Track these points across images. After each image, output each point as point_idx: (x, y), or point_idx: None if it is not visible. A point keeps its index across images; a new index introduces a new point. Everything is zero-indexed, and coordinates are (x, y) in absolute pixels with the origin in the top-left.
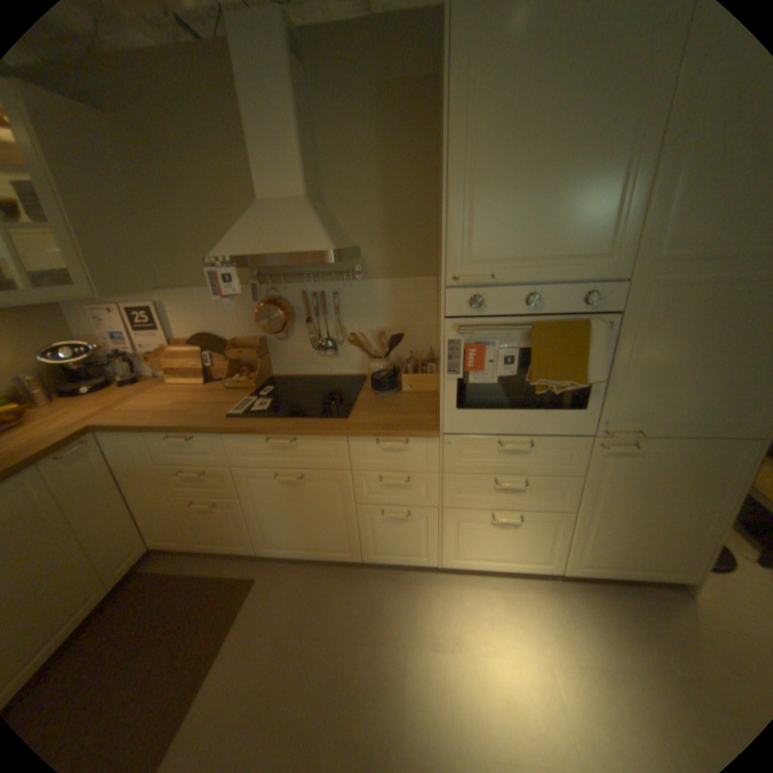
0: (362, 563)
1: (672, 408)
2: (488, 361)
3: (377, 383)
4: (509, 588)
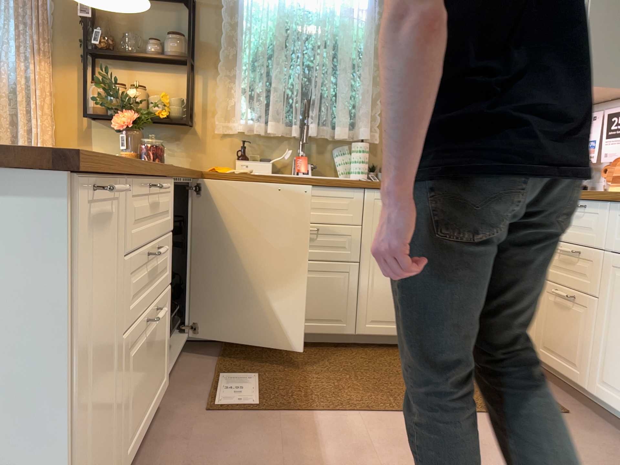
0: None
1: None
2: None
3: None
4: None
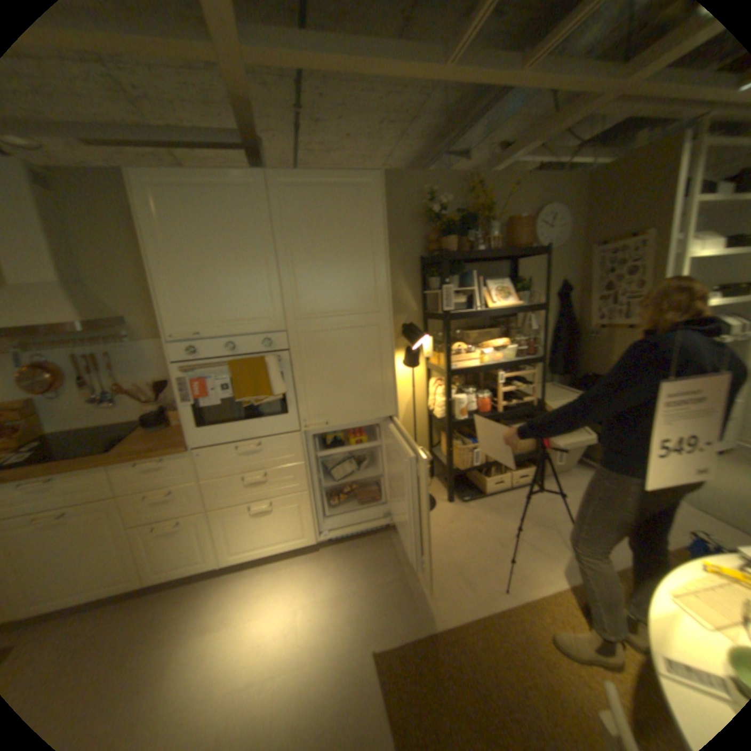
0: (144, 586)
1: (339, 404)
2: (211, 389)
3: (145, 421)
4: (280, 567)
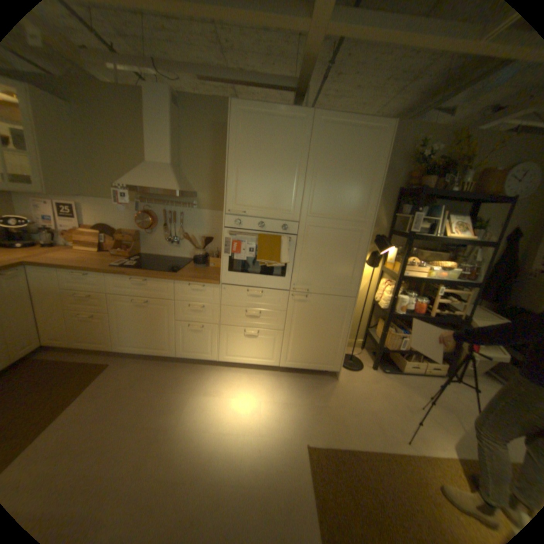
0: (175, 357)
1: (318, 280)
2: (242, 249)
3: (196, 260)
4: (252, 373)
